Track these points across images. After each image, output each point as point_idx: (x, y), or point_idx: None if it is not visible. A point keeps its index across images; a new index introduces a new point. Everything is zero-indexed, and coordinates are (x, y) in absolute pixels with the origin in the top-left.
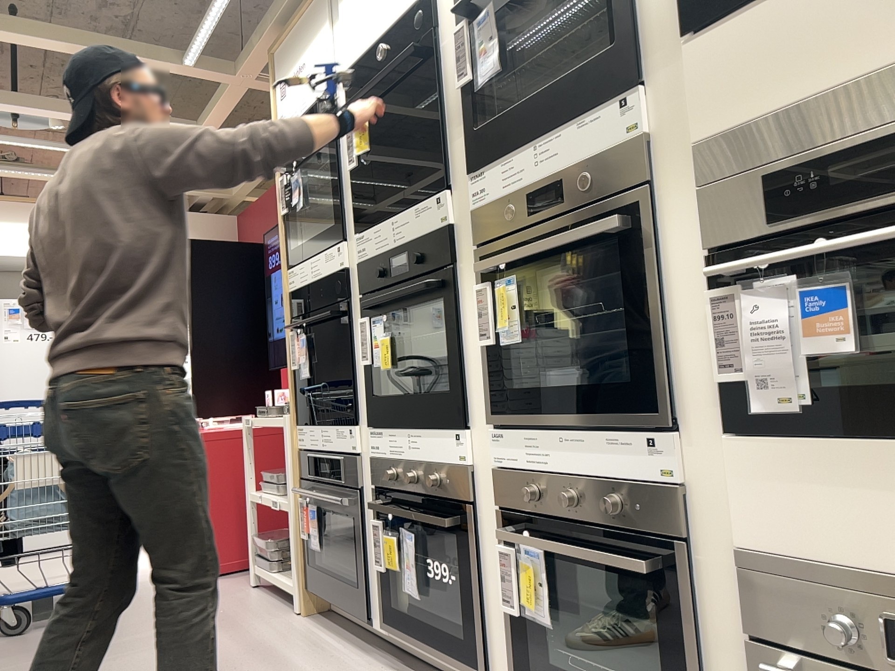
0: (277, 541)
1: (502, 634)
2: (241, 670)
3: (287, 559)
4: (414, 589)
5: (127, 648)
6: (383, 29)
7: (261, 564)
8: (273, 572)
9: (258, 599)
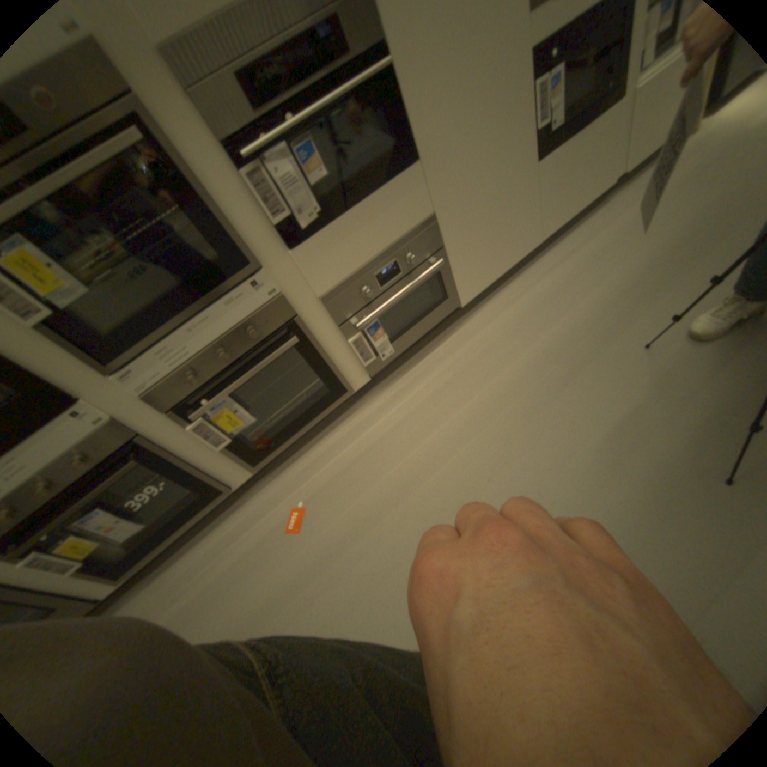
0: None
1: (222, 462)
2: None
3: None
4: (133, 527)
5: None
6: None
7: None
8: None
9: None
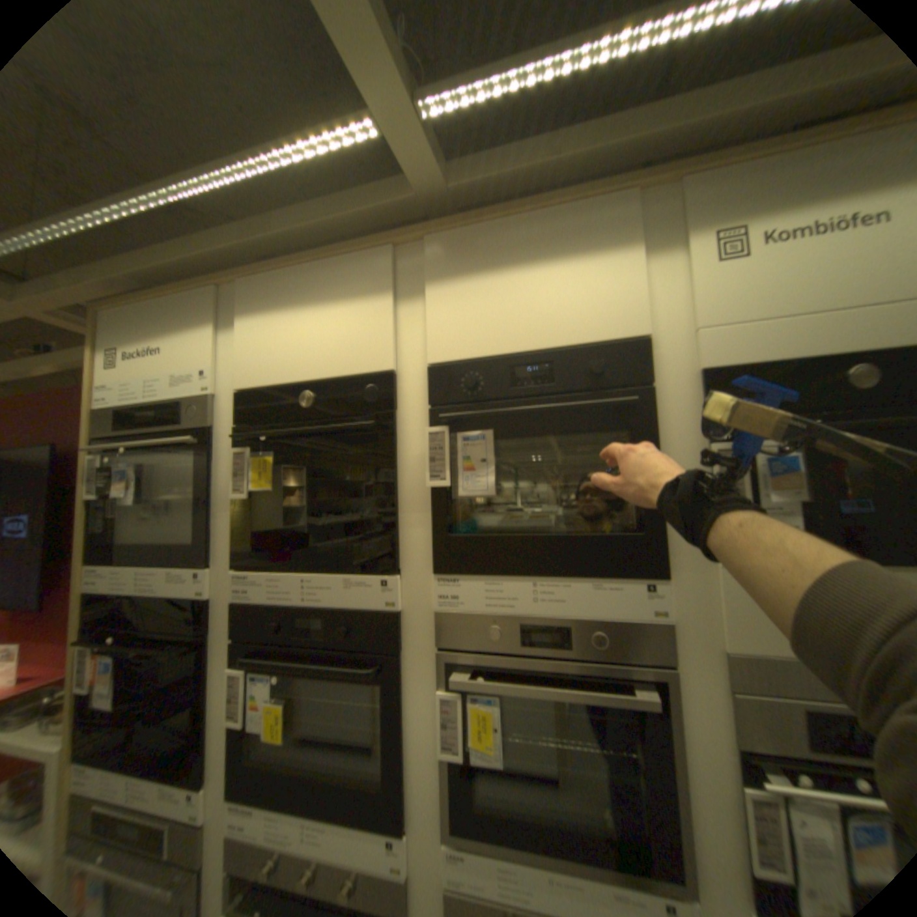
0: None
1: None
2: None
3: None
4: None
5: None
6: (314, 376)
7: None
8: None
9: None
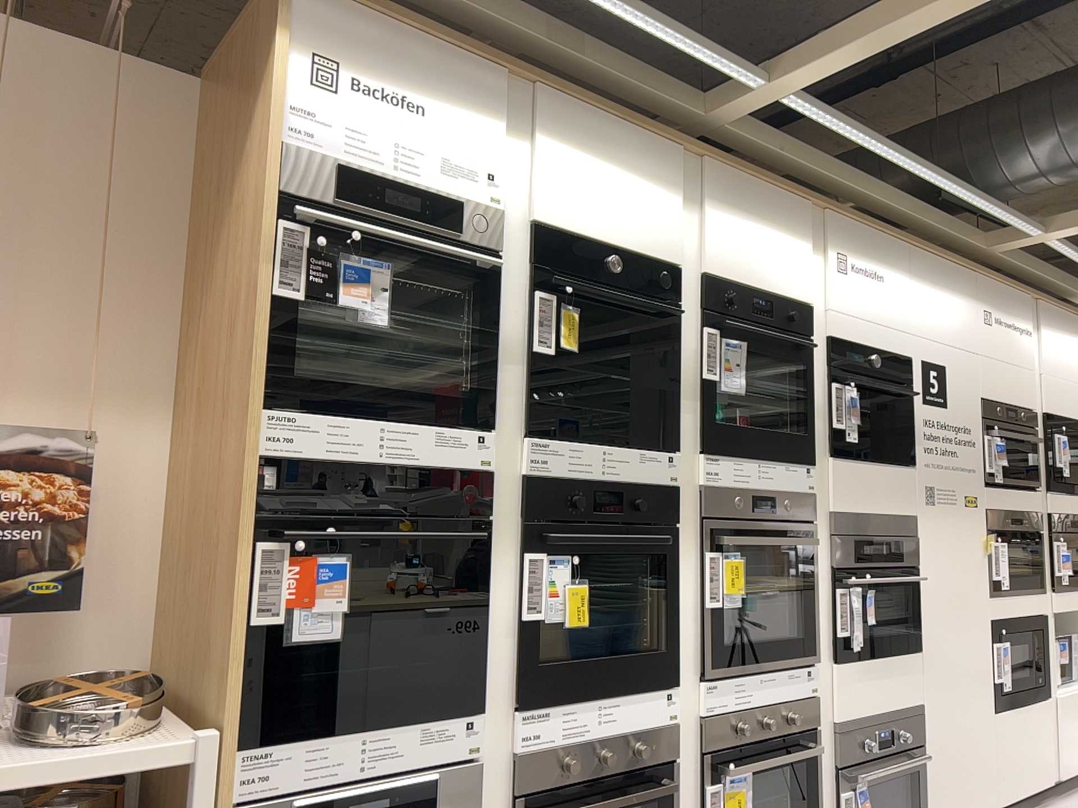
0: None
1: None
2: None
3: None
4: None
5: None
6: (615, 248)
7: None
8: None
9: None
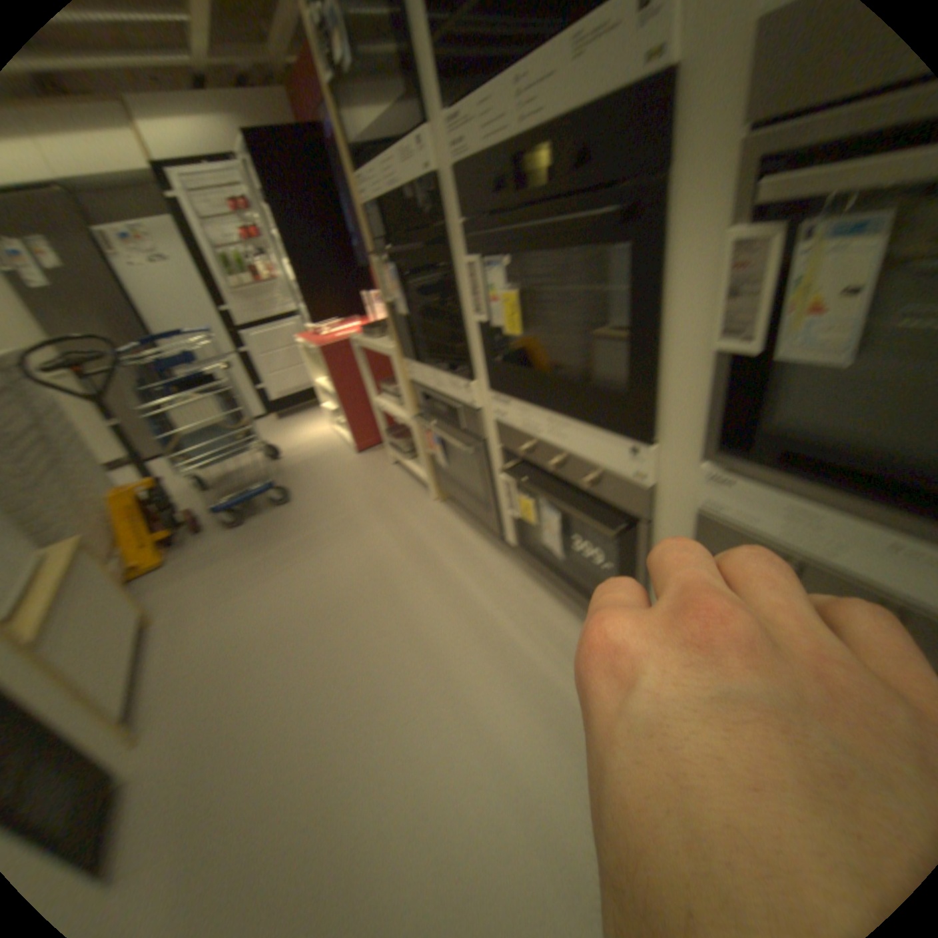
0: (402, 440)
1: None
2: (403, 576)
3: (412, 451)
4: (554, 551)
5: (311, 543)
6: None
7: (392, 448)
8: (402, 452)
9: (397, 480)
